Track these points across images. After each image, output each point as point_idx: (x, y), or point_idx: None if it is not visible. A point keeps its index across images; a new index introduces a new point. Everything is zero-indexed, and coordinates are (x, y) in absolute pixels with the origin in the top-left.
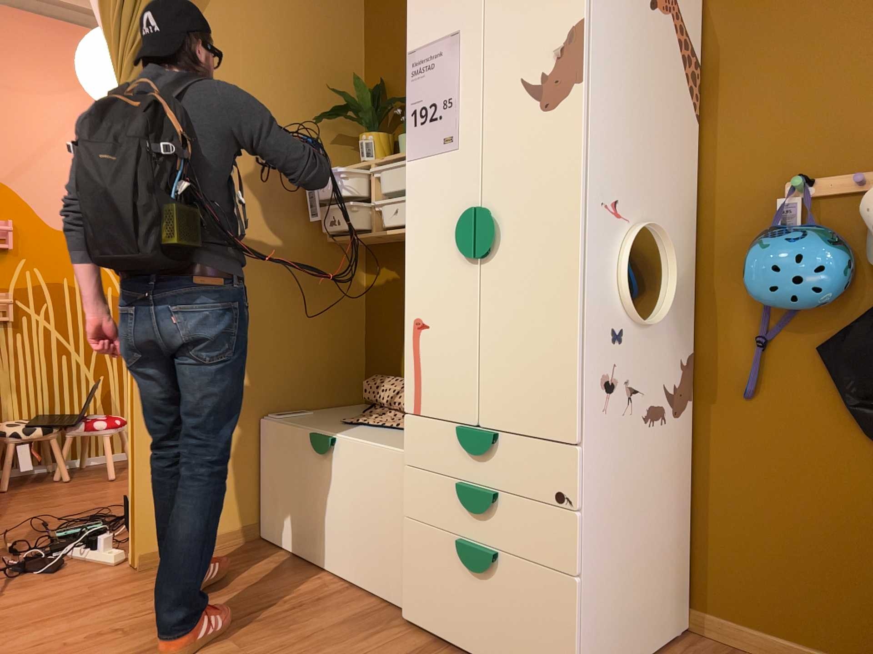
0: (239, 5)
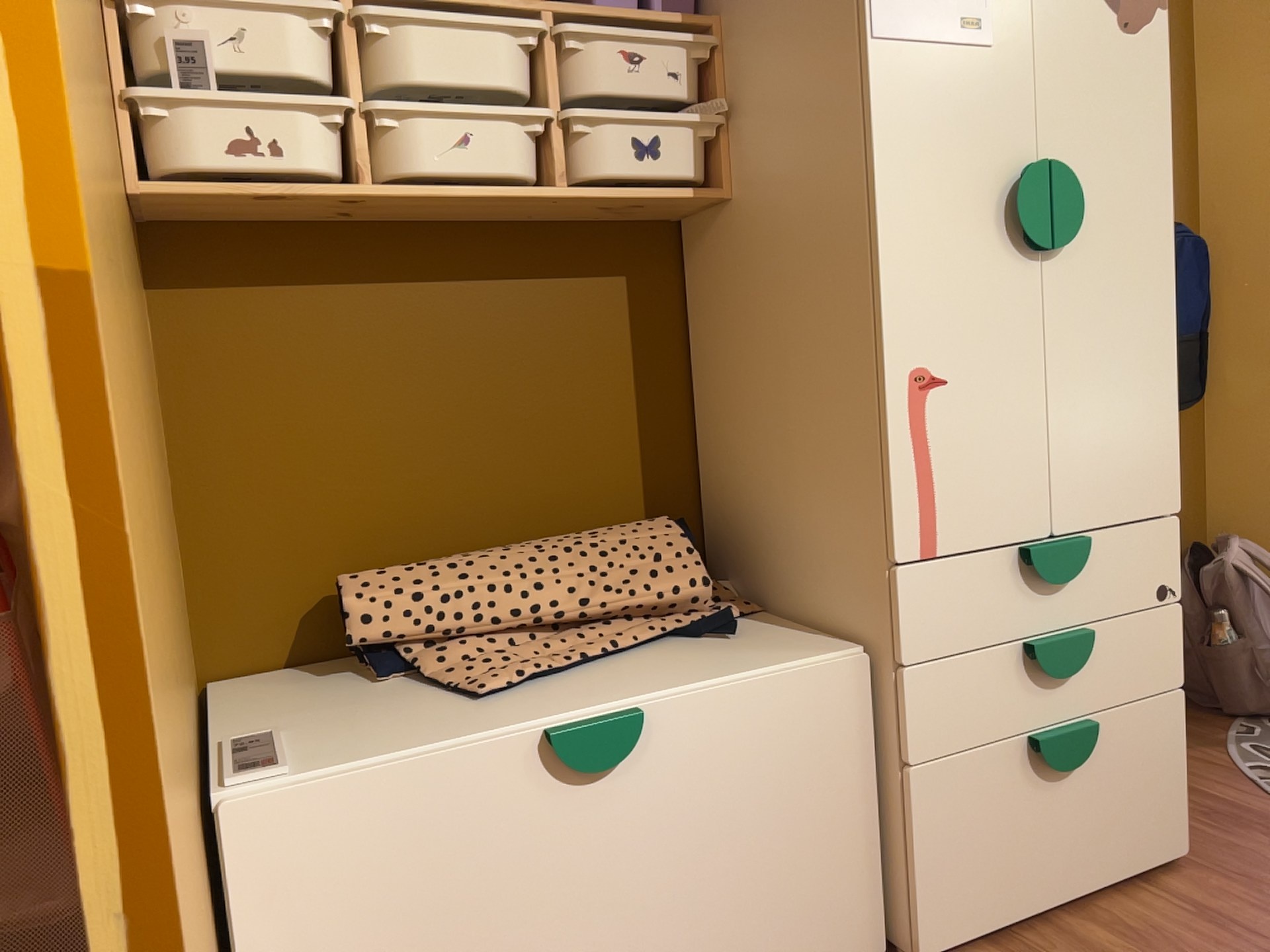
0: None
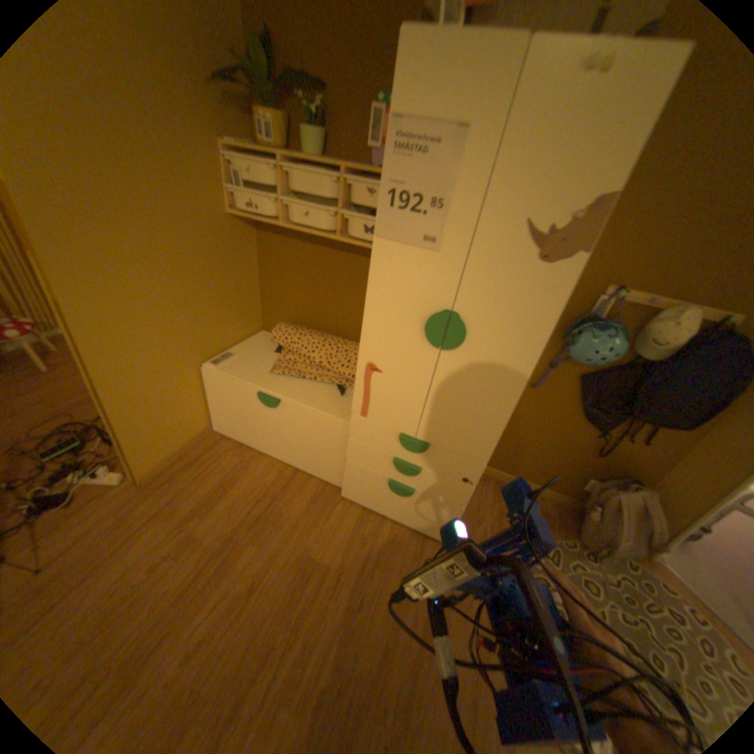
0: None
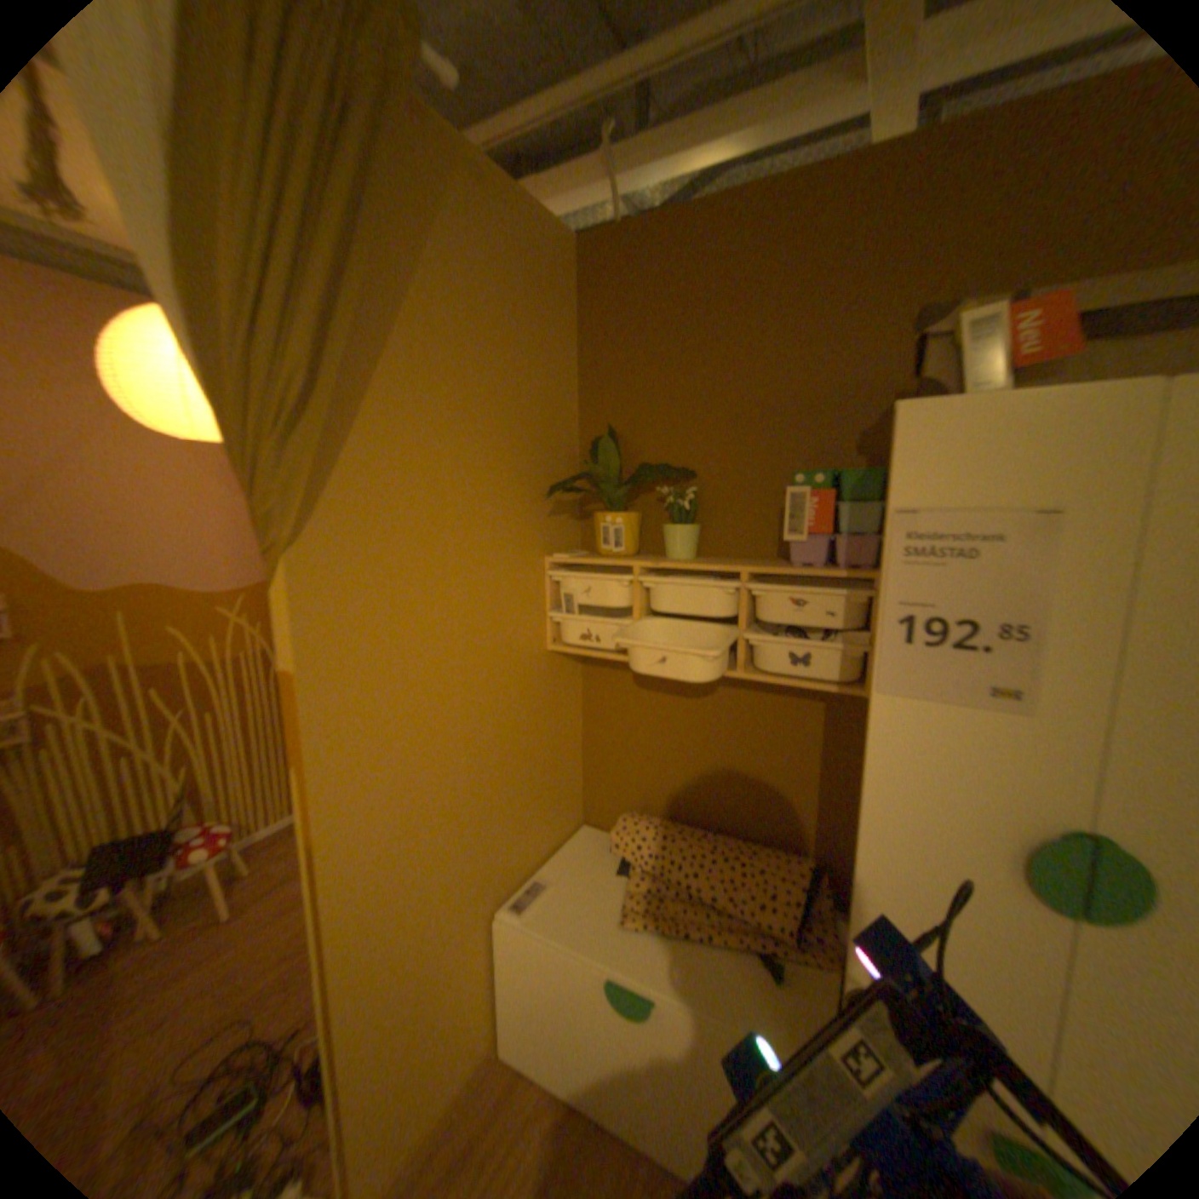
0: (439, 321)
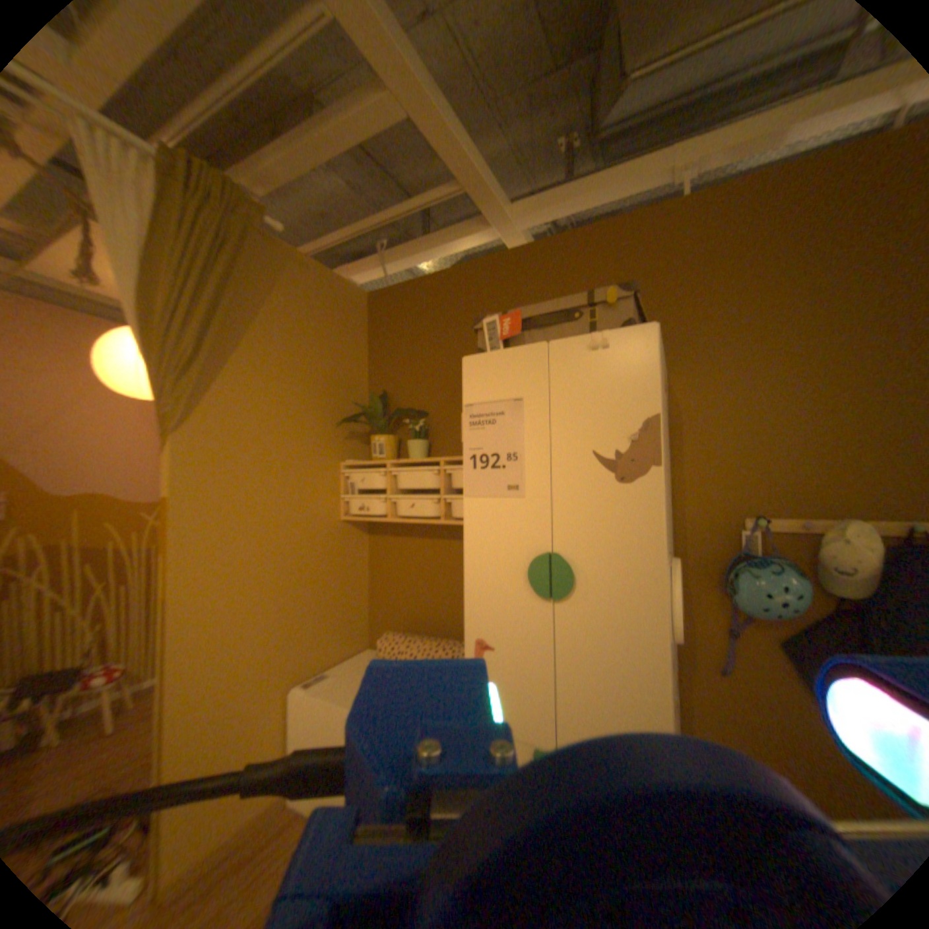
0: (274, 330)
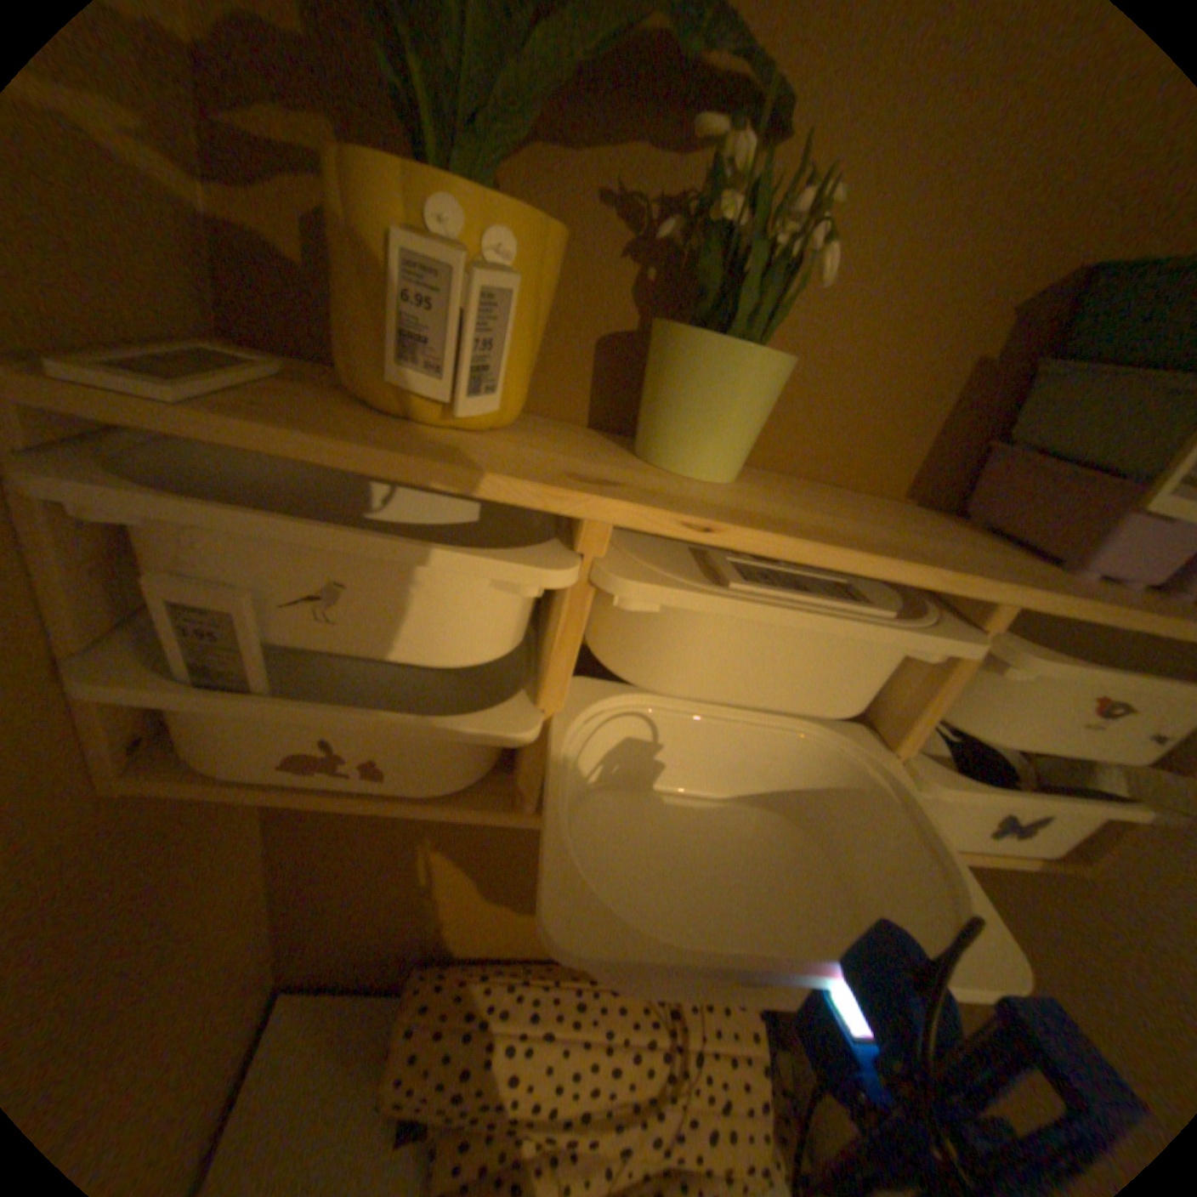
0: None
